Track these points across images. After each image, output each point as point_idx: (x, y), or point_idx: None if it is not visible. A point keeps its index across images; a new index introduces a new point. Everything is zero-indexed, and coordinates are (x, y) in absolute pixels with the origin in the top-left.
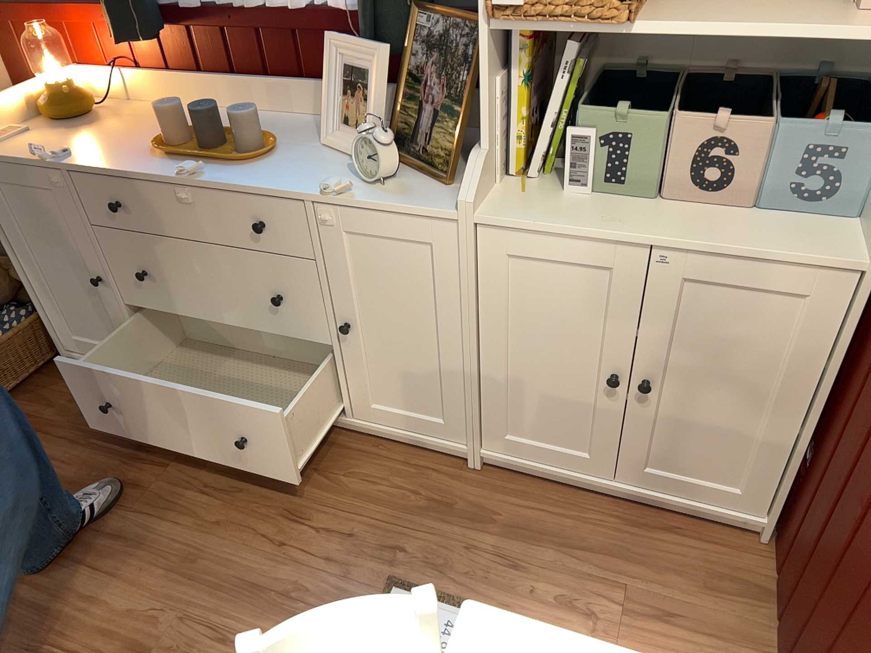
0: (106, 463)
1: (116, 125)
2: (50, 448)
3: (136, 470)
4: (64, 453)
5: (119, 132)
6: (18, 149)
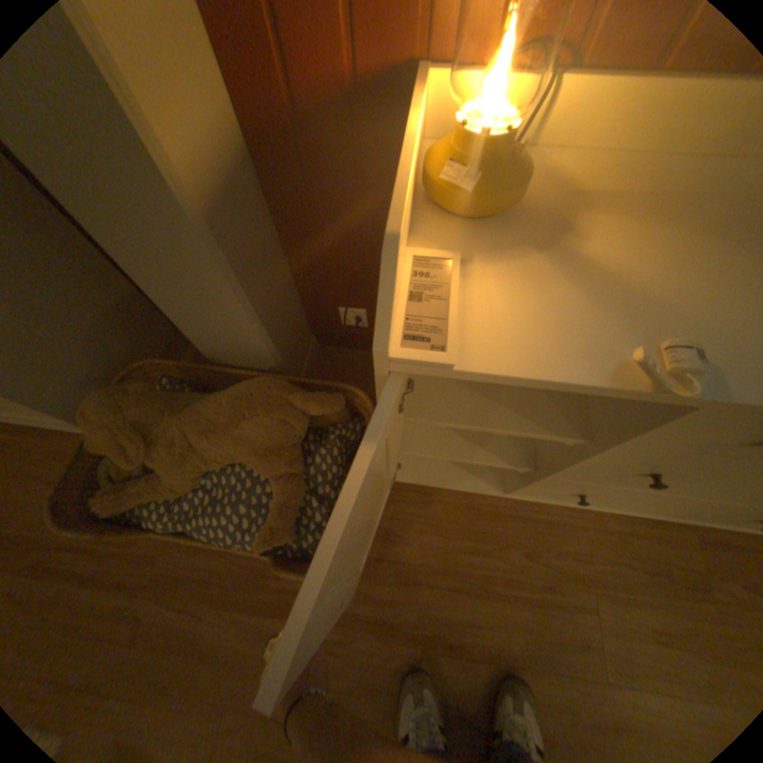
0: (529, 620)
1: (619, 223)
2: (451, 611)
3: (568, 625)
4: (471, 613)
5: (669, 251)
6: (522, 336)
